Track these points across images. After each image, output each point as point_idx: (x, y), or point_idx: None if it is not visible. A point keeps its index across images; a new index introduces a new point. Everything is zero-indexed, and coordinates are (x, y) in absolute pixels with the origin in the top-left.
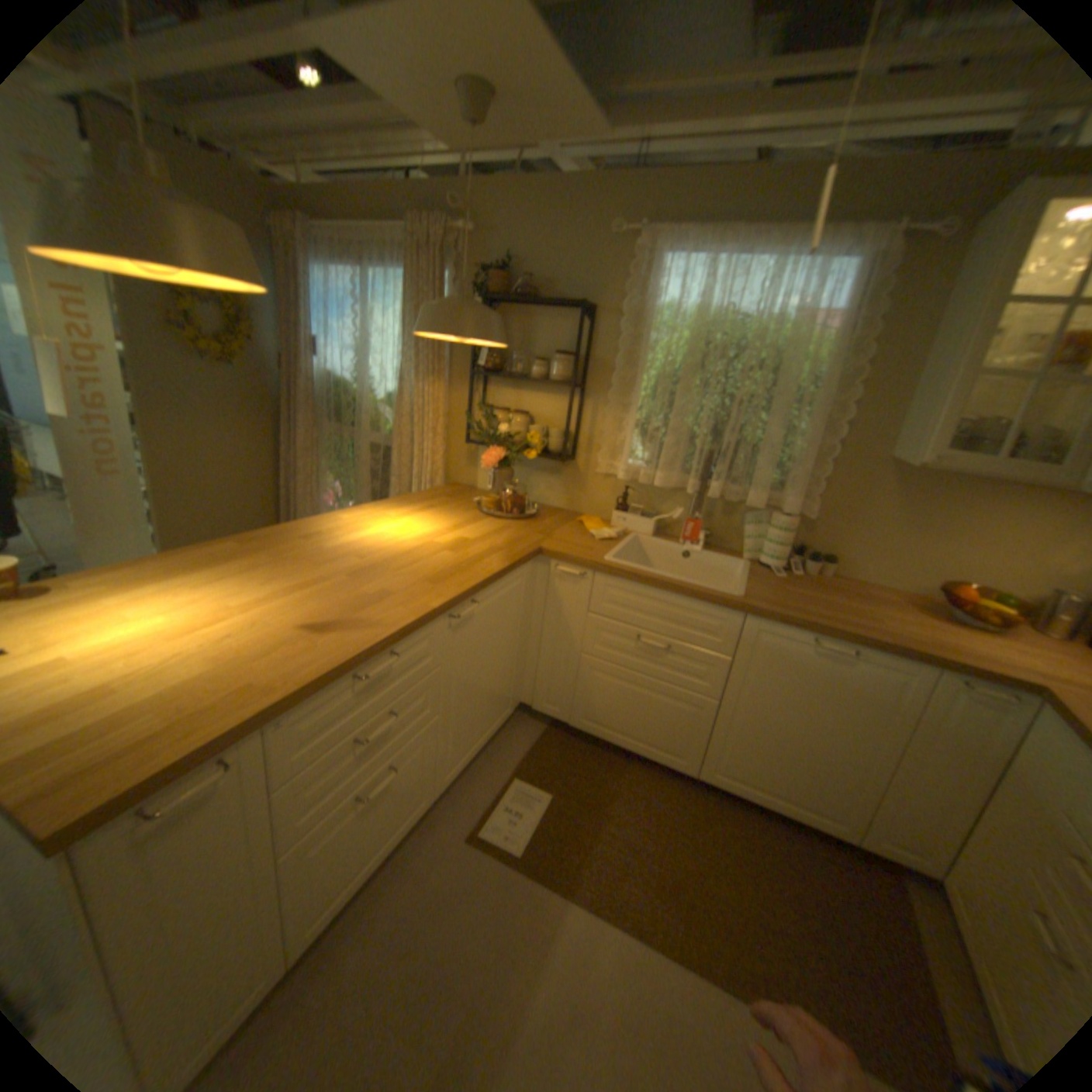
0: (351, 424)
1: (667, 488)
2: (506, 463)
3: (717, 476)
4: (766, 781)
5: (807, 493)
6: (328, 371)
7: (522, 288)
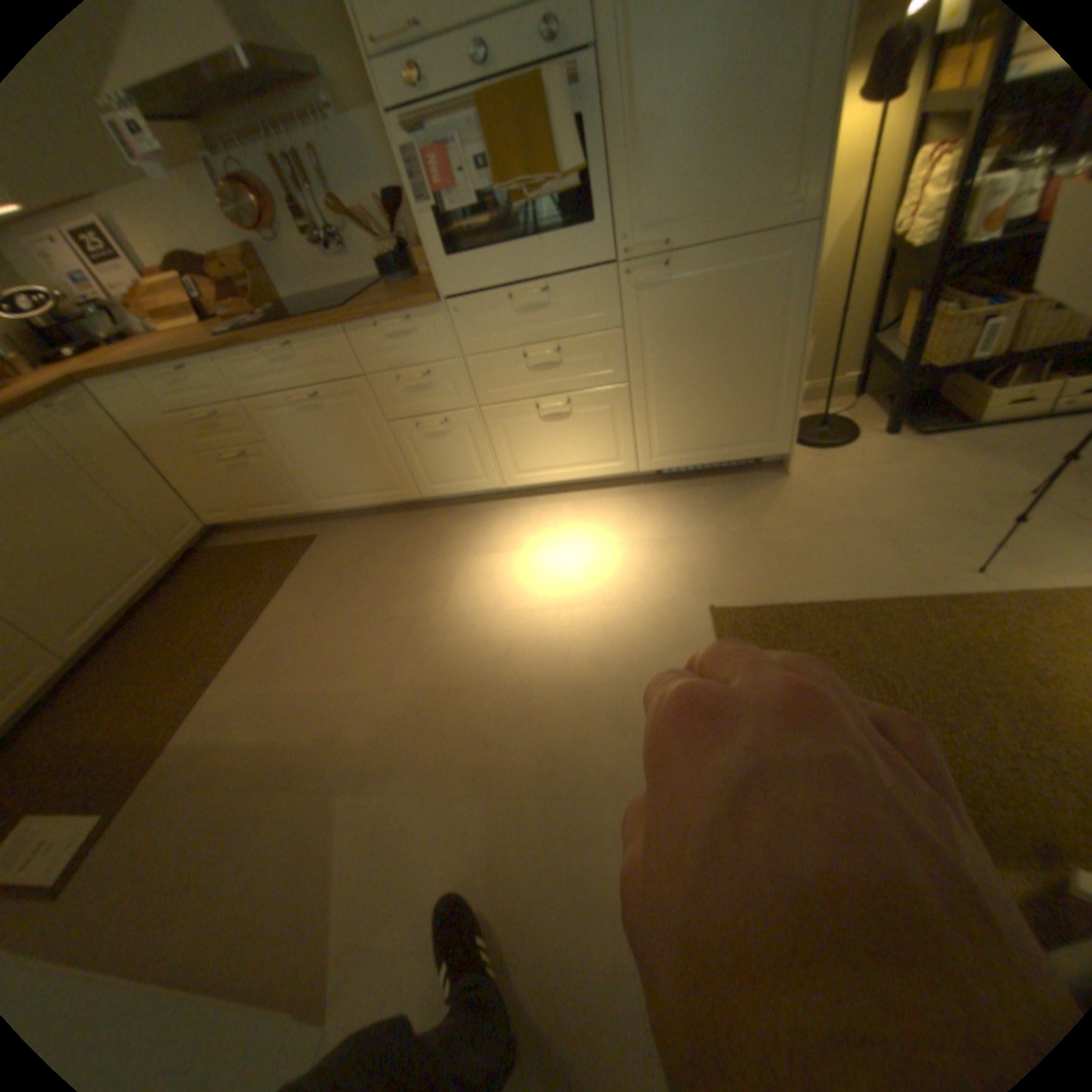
0: None
1: None
2: None
3: None
4: (88, 596)
5: None
6: None
7: None
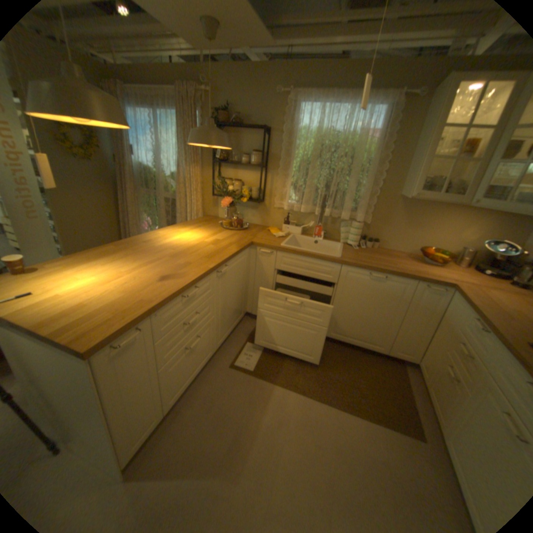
0: (153, 188)
1: (306, 213)
2: (233, 204)
3: (328, 206)
4: (351, 333)
5: (366, 212)
6: (140, 162)
7: (235, 119)
